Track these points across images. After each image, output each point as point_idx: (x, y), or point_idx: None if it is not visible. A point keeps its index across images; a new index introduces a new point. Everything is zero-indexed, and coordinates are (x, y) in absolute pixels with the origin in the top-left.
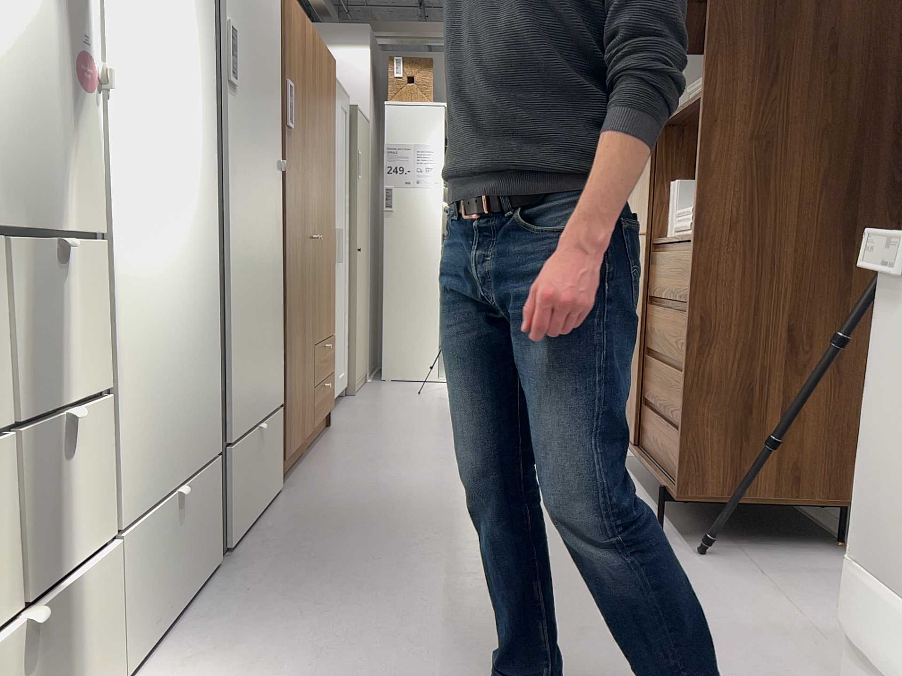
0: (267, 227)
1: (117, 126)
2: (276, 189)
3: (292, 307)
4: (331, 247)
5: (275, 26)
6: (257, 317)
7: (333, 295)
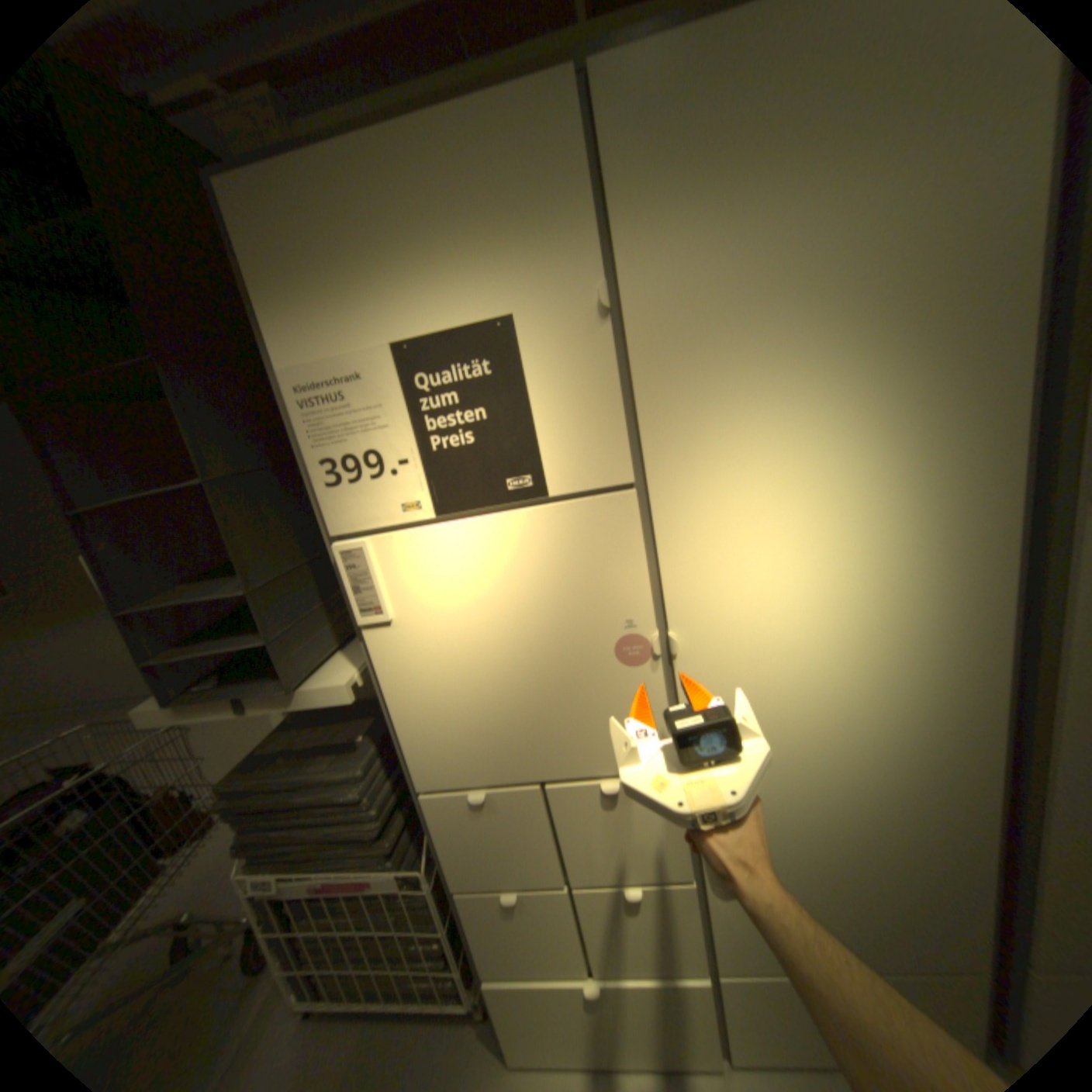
0: None
1: (706, 676)
2: None
3: None
4: None
5: None
6: None
7: None
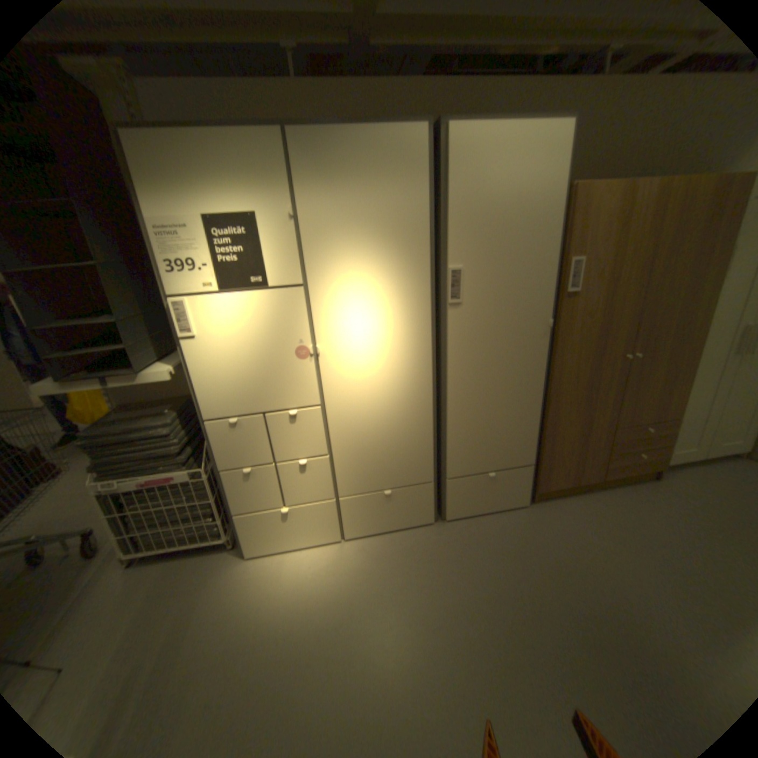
0: (516, 369)
1: (331, 364)
2: (552, 337)
3: (566, 409)
4: (688, 355)
5: (550, 228)
6: (493, 420)
7: (686, 392)
